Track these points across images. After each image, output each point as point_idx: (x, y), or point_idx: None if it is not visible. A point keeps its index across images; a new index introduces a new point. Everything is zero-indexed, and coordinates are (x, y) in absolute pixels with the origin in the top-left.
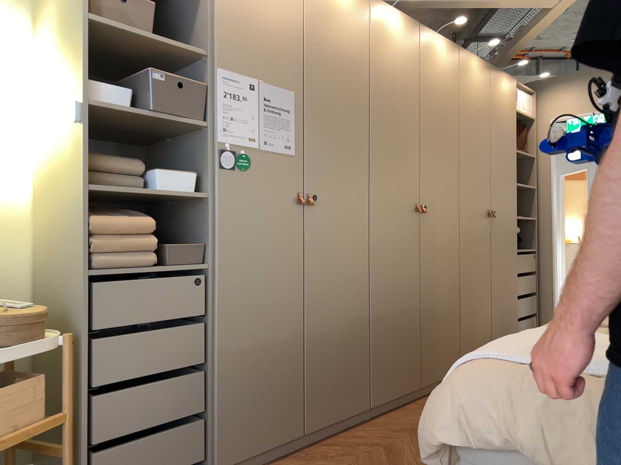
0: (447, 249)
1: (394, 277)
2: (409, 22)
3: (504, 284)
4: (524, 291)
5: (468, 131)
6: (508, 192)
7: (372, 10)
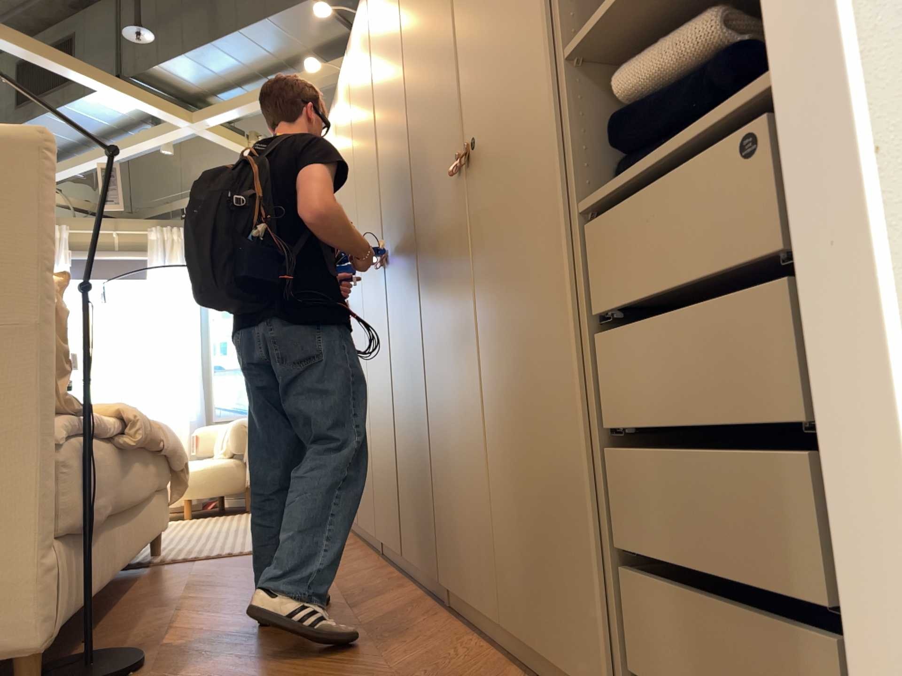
0: (411, 312)
1: (378, 373)
2: (363, 7)
3: (530, 378)
4: (678, 416)
5: (417, 26)
6: (518, 10)
7: (351, 62)
